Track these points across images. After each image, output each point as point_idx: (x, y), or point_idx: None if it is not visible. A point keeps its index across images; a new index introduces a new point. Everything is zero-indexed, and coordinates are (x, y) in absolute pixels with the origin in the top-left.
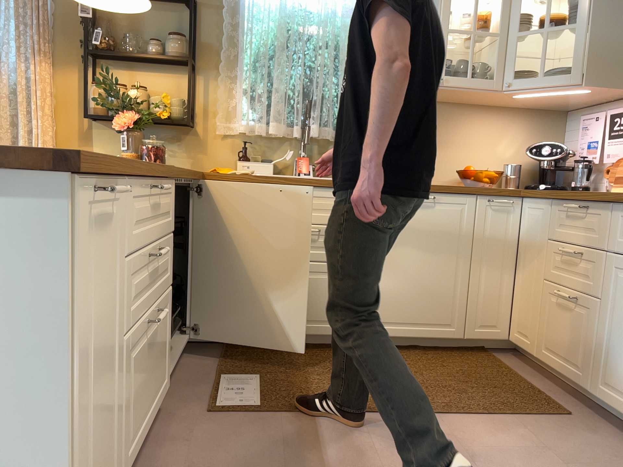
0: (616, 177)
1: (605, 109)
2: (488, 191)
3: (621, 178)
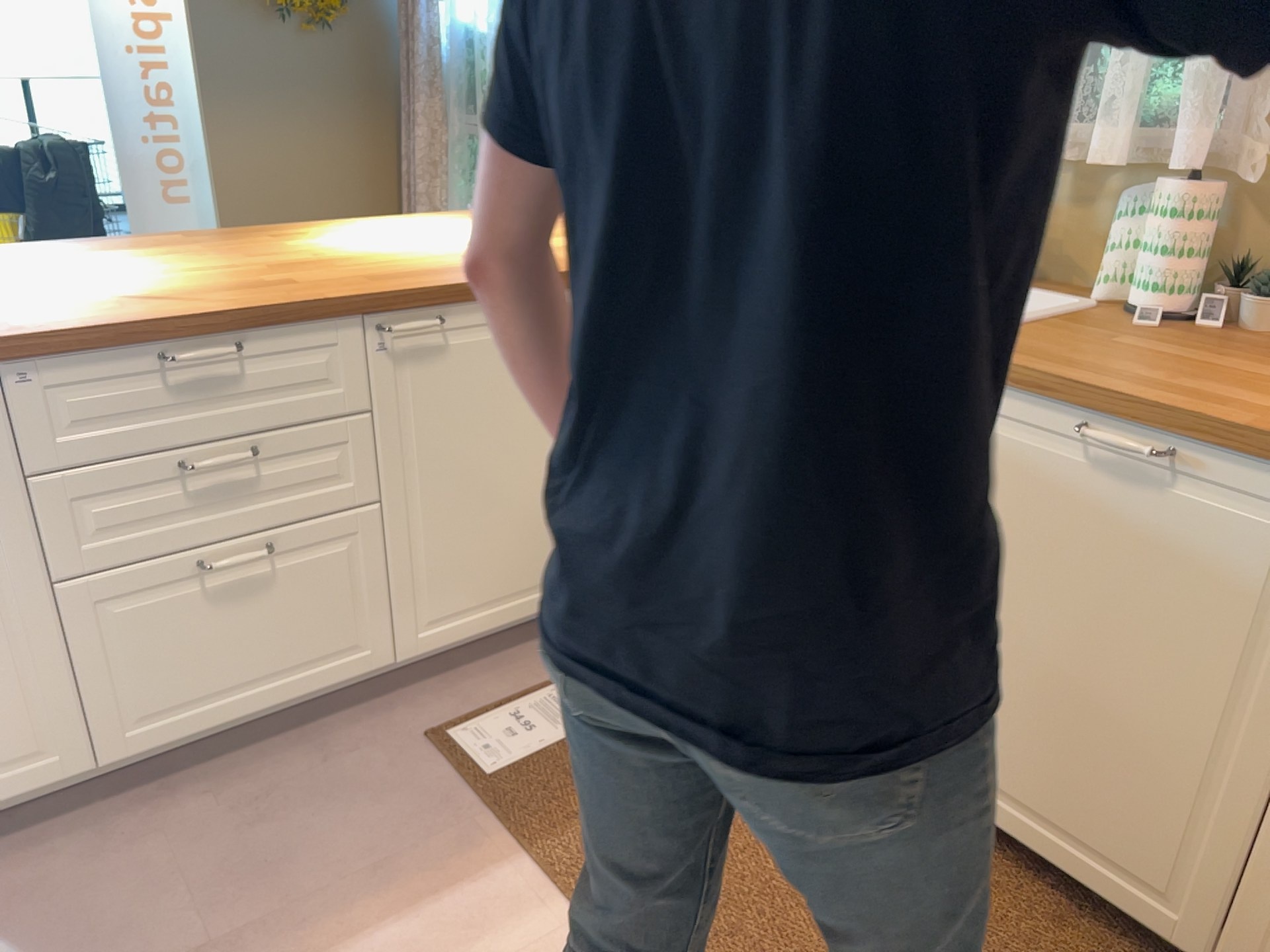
0: None
1: None
2: None
3: None
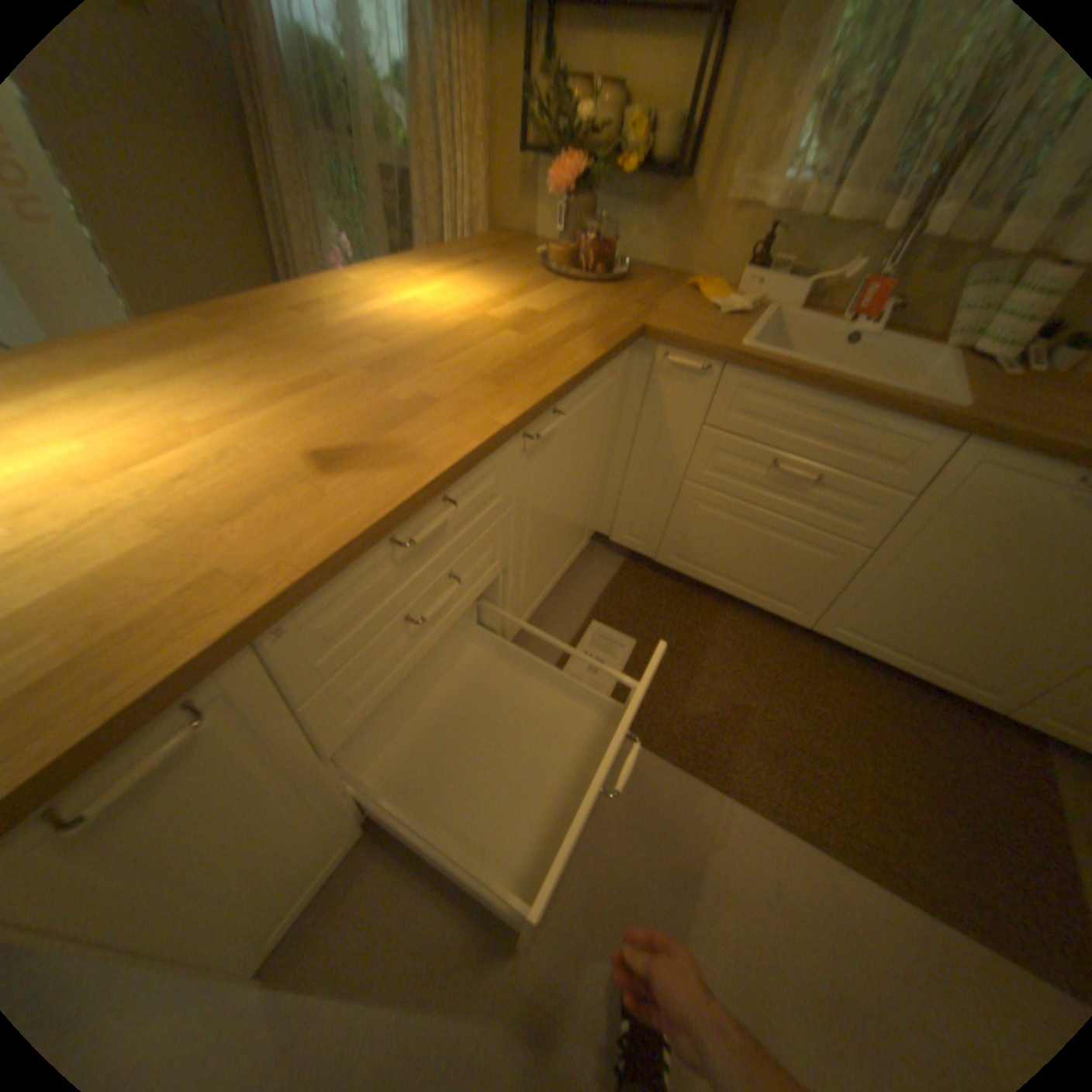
0: None
1: None
2: None
3: None
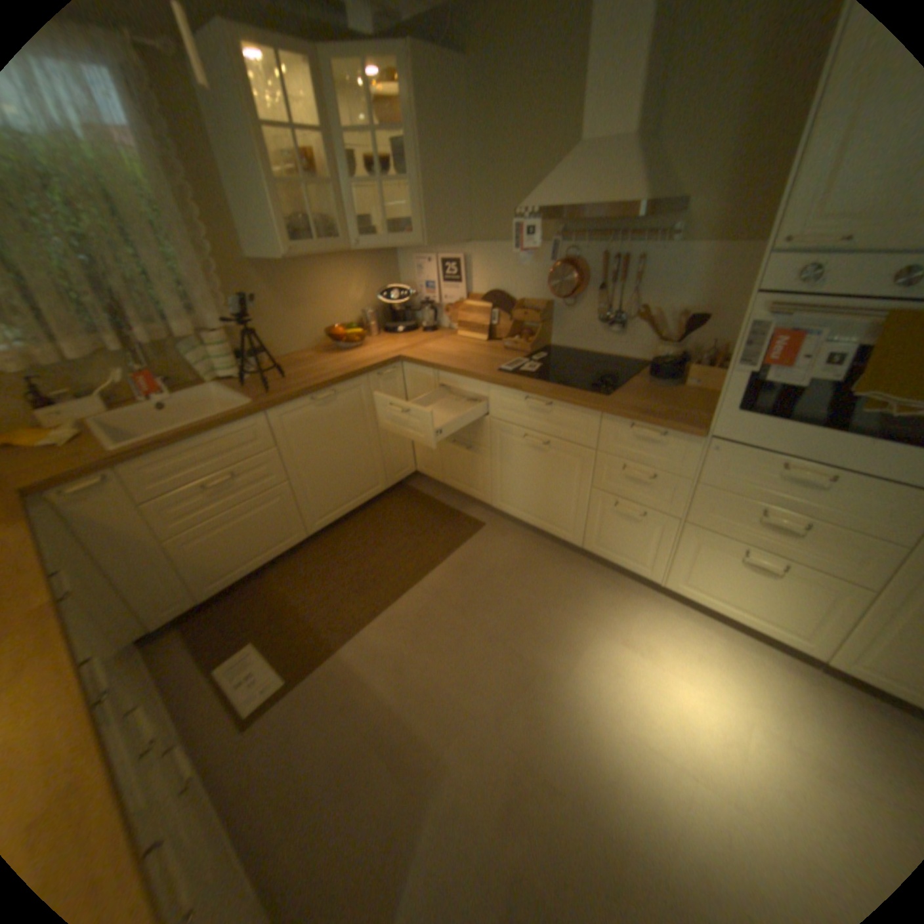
0: (456, 321)
1: (429, 250)
2: (374, 368)
3: (461, 323)
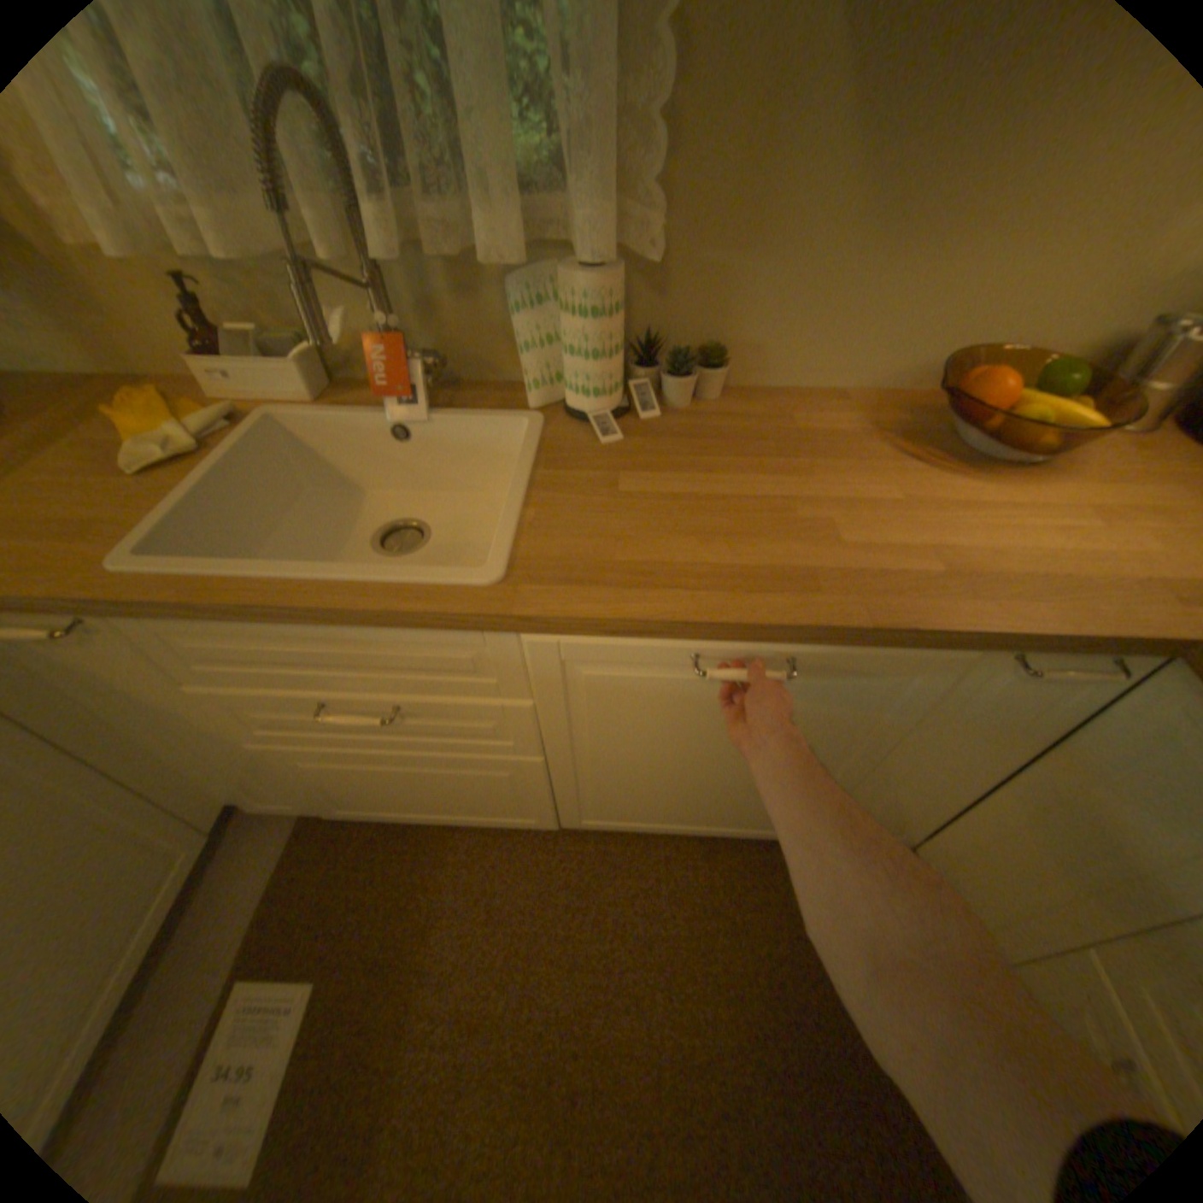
0: None
1: None
2: (1041, 642)
3: None
